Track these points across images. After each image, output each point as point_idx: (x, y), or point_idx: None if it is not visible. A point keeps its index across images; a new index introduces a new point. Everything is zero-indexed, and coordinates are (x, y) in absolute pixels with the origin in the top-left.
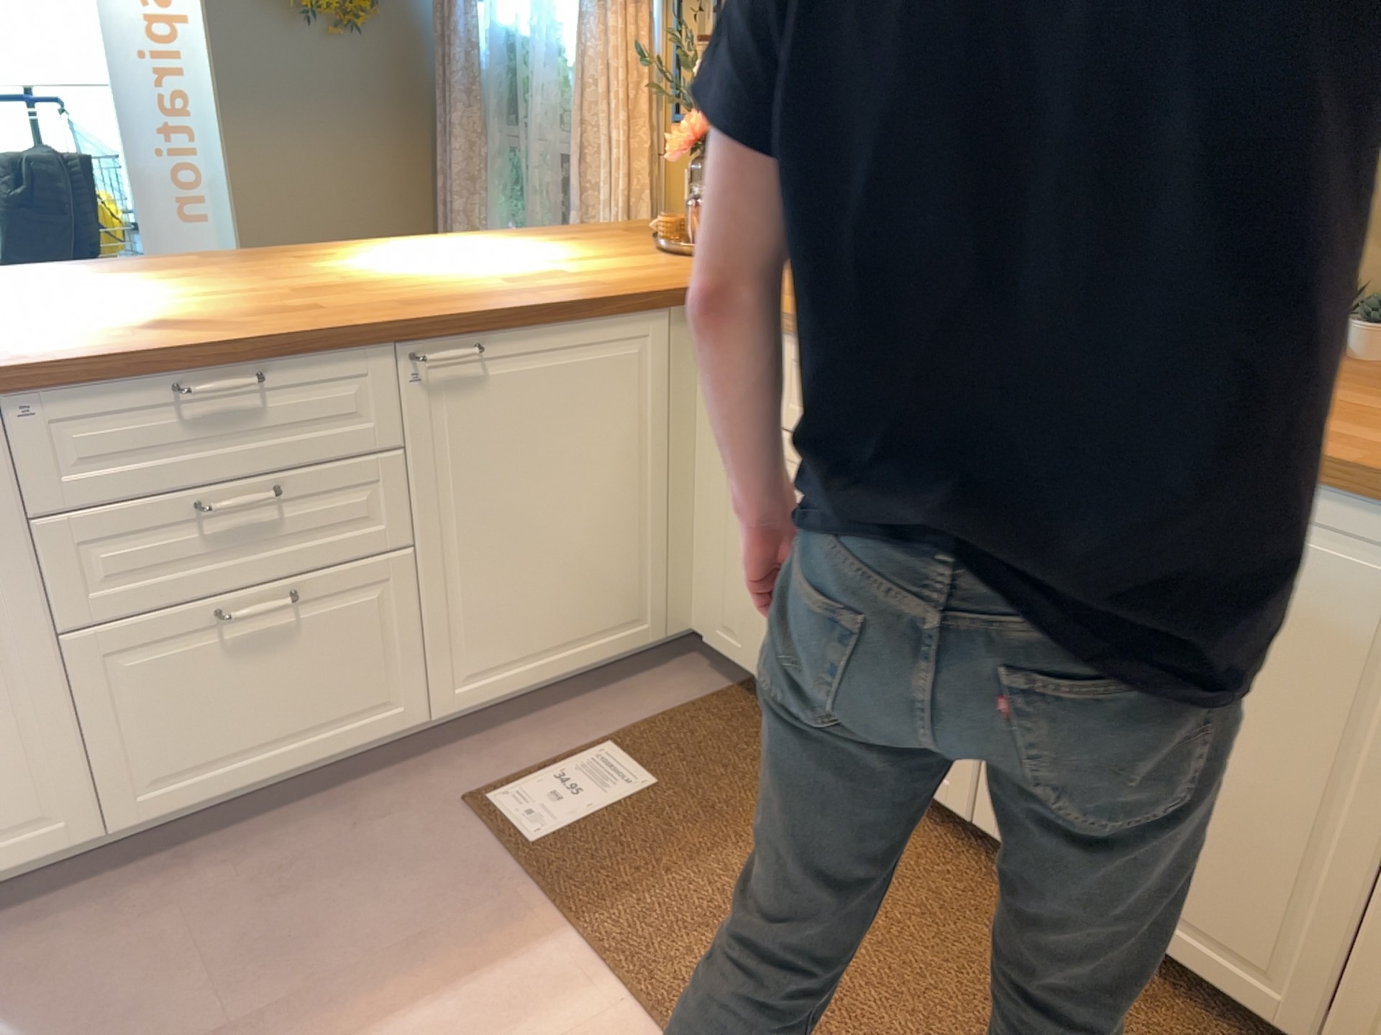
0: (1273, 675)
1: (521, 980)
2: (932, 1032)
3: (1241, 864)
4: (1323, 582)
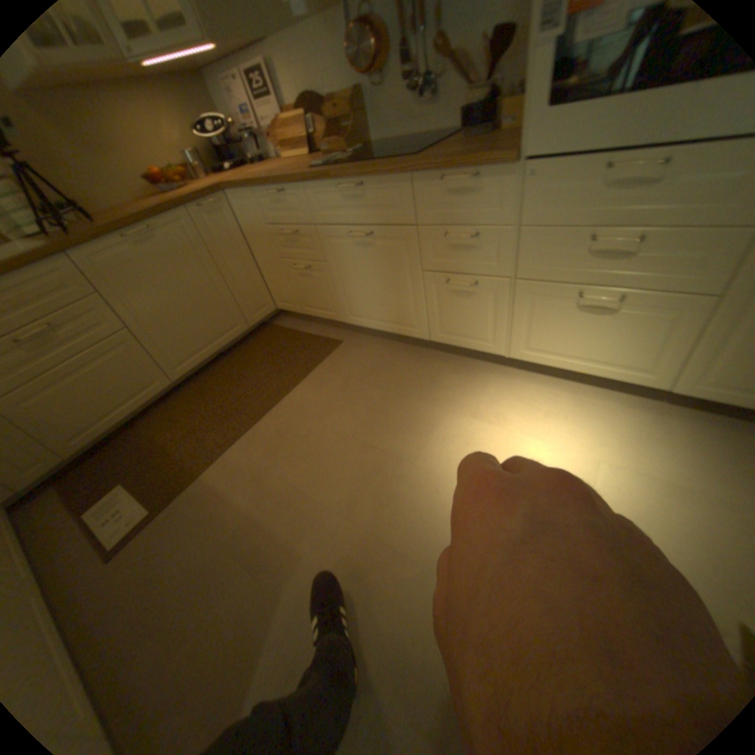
0: (182, 267)
1: (221, 479)
2: (240, 385)
3: (214, 311)
4: (170, 238)
